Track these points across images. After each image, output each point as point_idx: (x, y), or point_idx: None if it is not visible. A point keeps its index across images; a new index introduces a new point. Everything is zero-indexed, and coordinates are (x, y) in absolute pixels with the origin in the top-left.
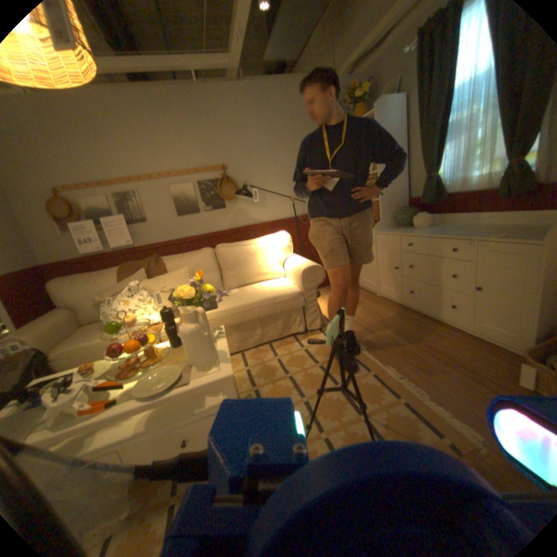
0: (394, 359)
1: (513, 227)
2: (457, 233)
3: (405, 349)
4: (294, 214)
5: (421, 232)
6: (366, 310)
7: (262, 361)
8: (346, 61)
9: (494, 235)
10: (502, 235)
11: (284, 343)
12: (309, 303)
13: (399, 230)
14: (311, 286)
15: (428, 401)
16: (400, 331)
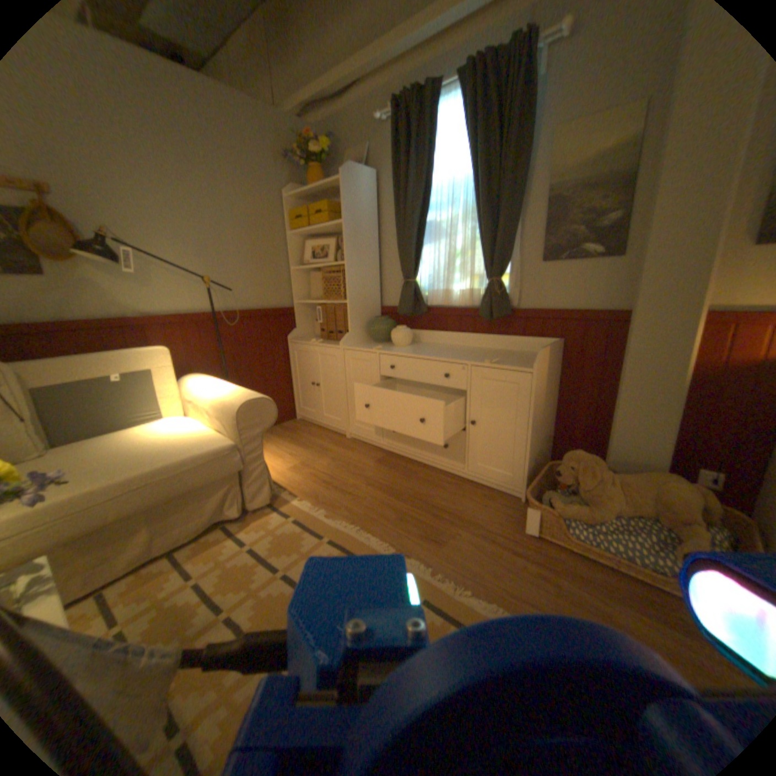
0: (390, 532)
1: (493, 352)
2: (445, 356)
3: (400, 513)
4: (209, 309)
5: (404, 352)
6: (336, 461)
7: (155, 603)
8: (291, 98)
9: (484, 359)
10: (494, 361)
11: (203, 547)
12: (250, 464)
13: (374, 347)
14: (254, 434)
15: (448, 588)
16: (387, 487)
